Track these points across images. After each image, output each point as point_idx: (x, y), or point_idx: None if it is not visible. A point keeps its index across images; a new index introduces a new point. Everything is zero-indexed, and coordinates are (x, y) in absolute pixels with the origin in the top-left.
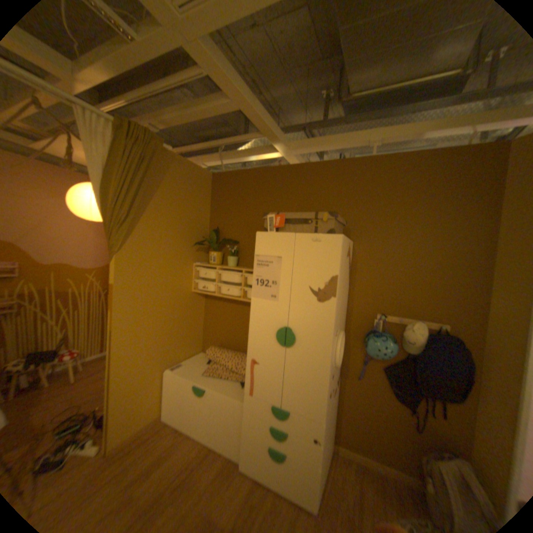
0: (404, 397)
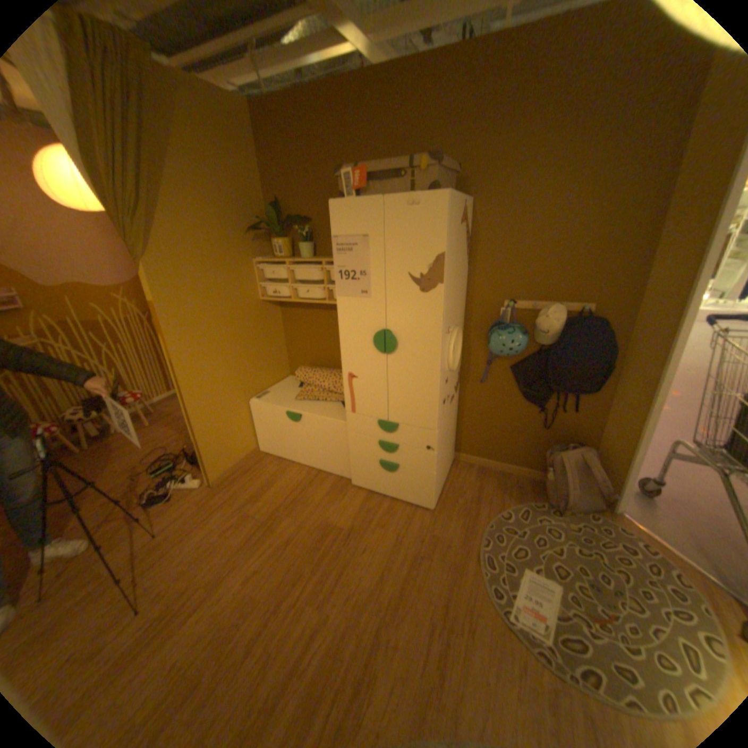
0: (531, 395)
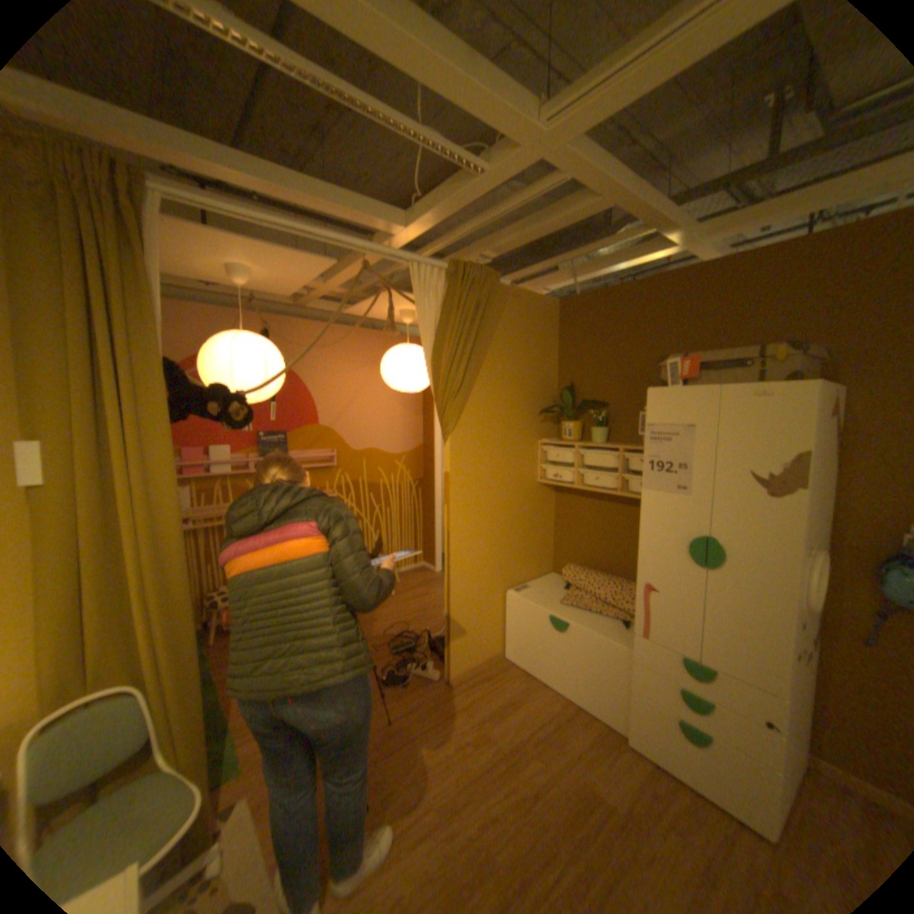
0: None
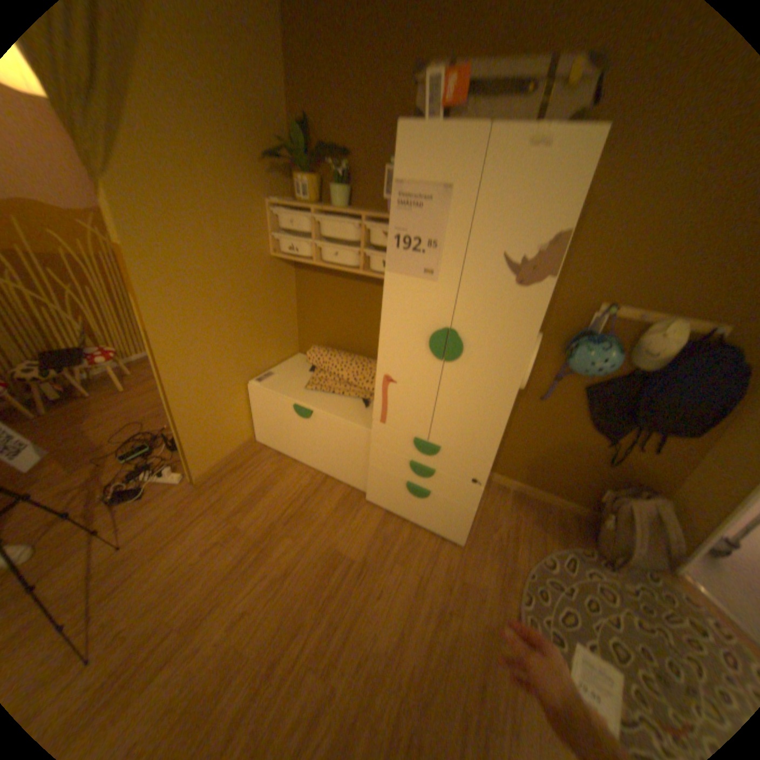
0: (606, 426)
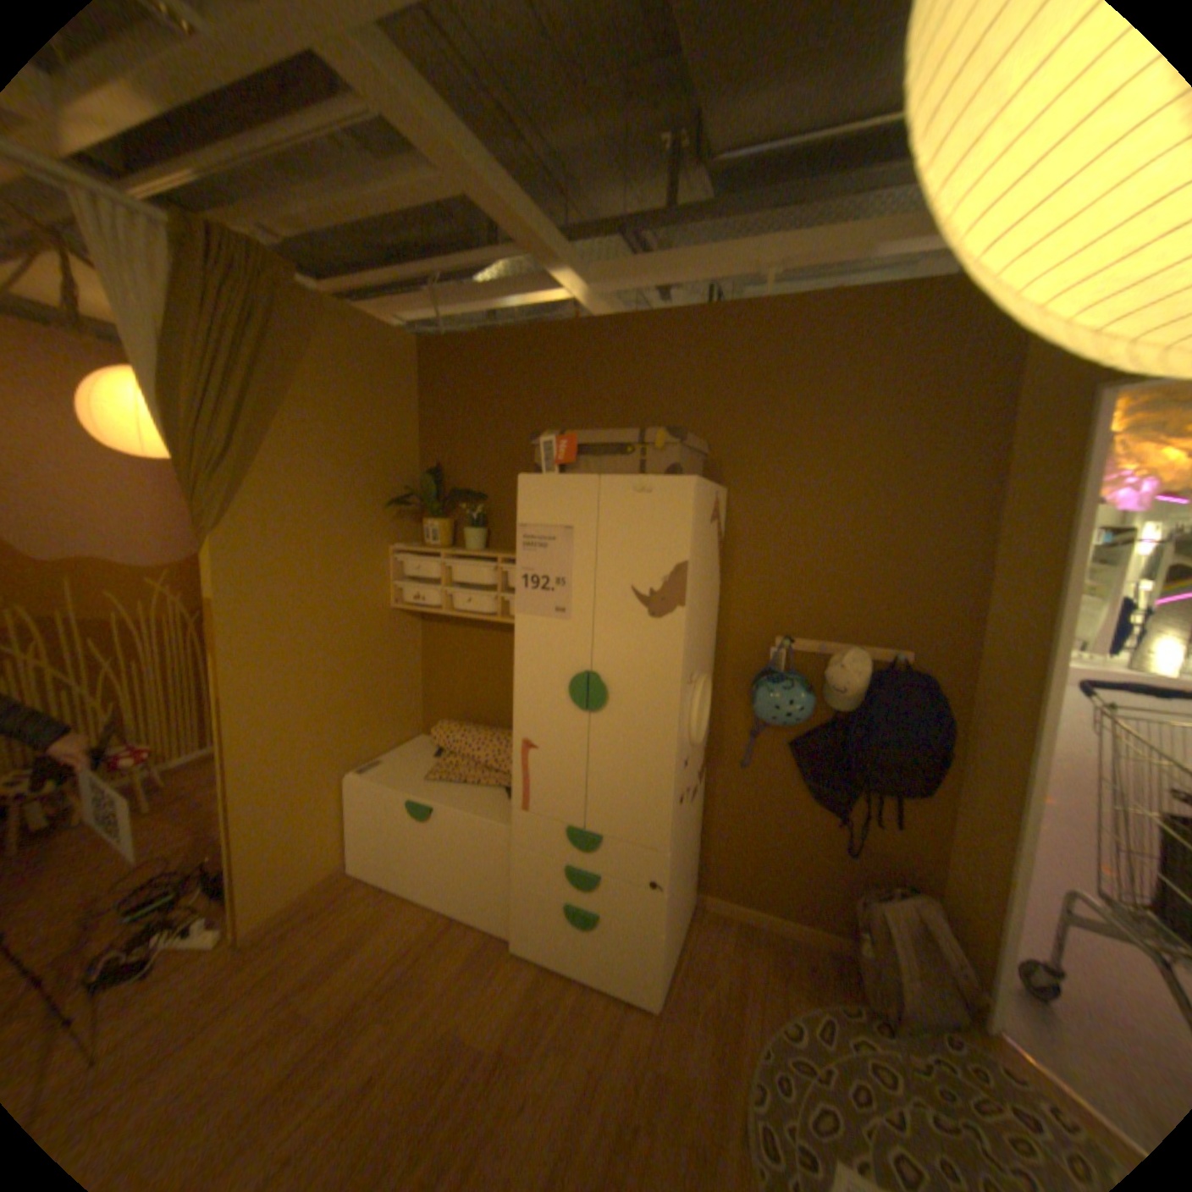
0: (825, 794)
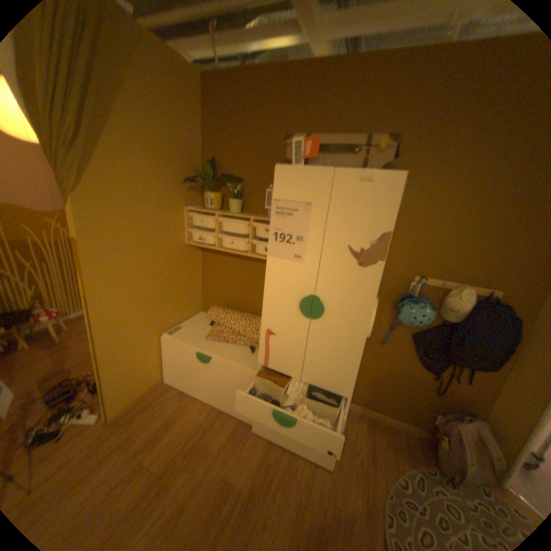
0: (430, 363)
